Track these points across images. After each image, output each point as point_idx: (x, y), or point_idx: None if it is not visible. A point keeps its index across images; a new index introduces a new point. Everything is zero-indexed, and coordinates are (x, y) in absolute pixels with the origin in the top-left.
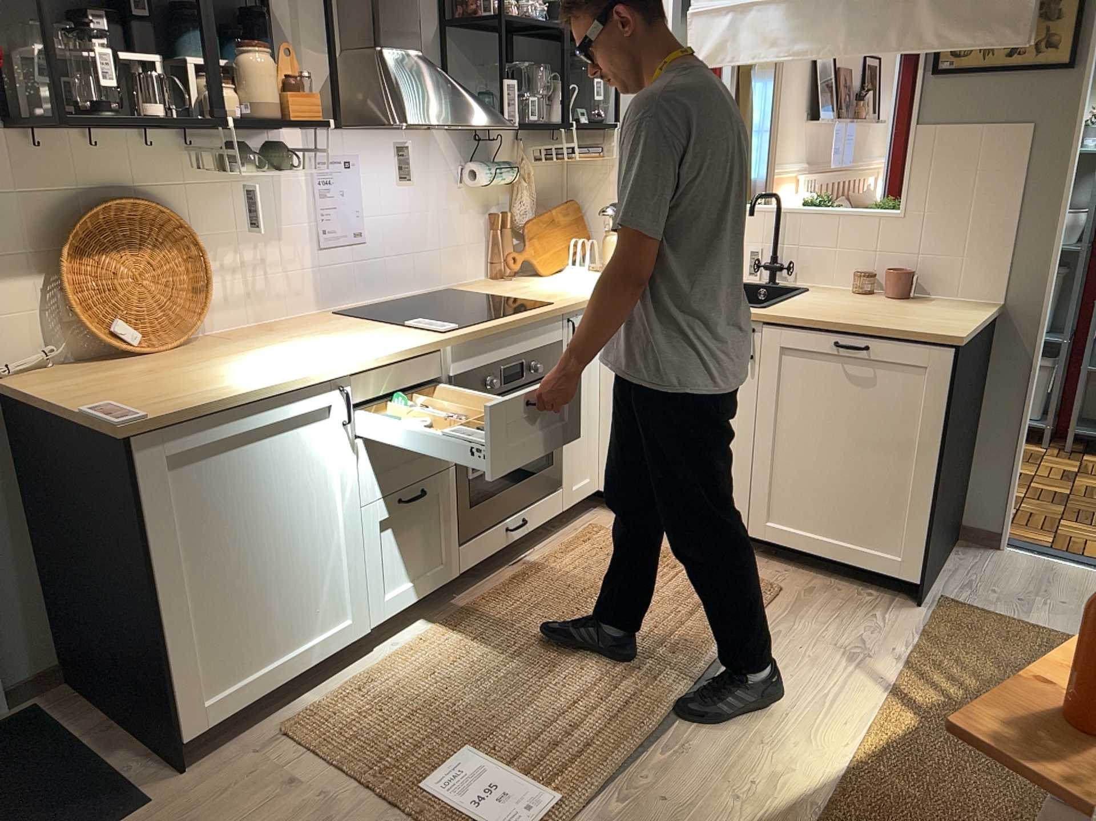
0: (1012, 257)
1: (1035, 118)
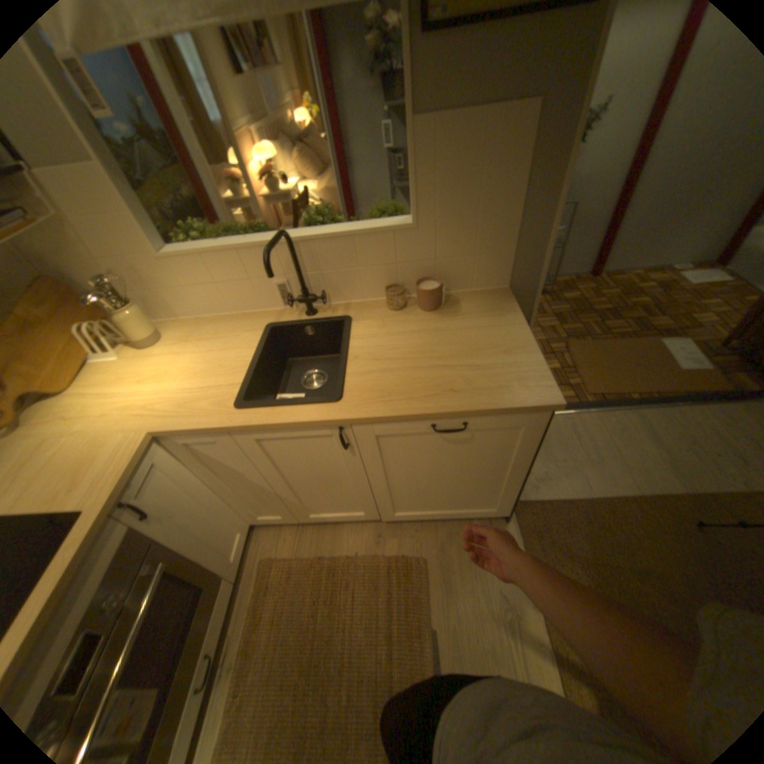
0: (514, 249)
1: (541, 92)
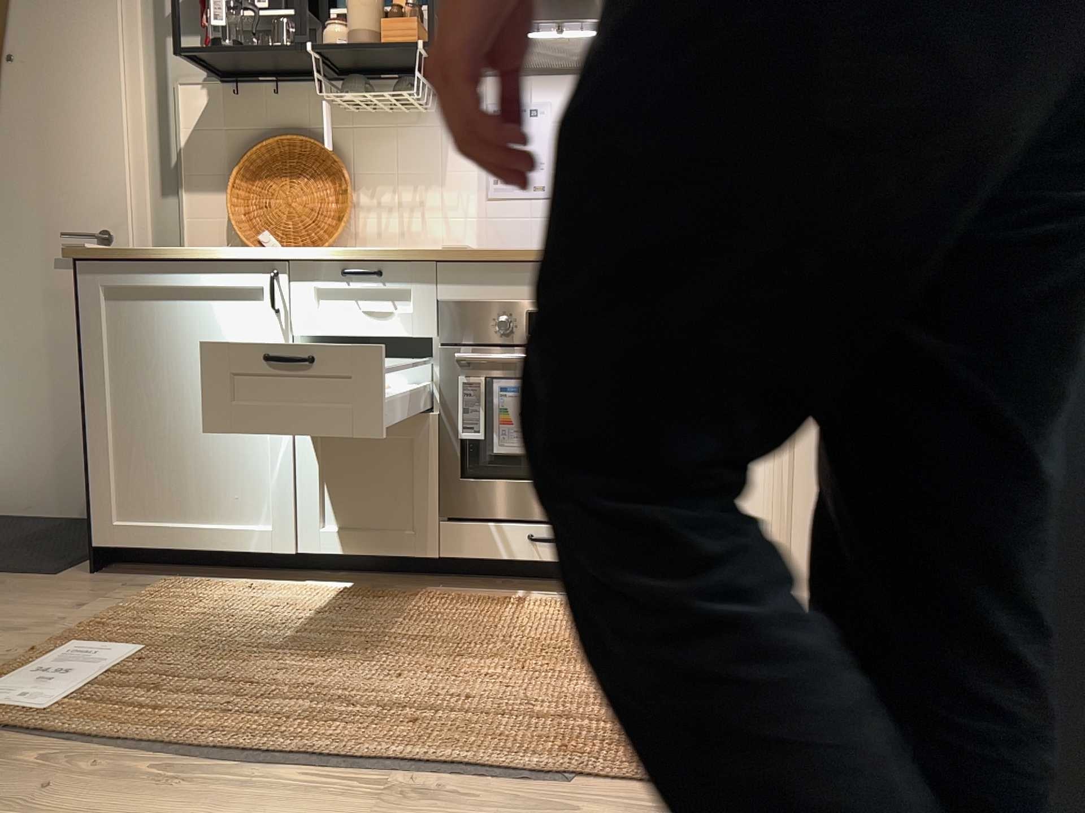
0: None
1: None
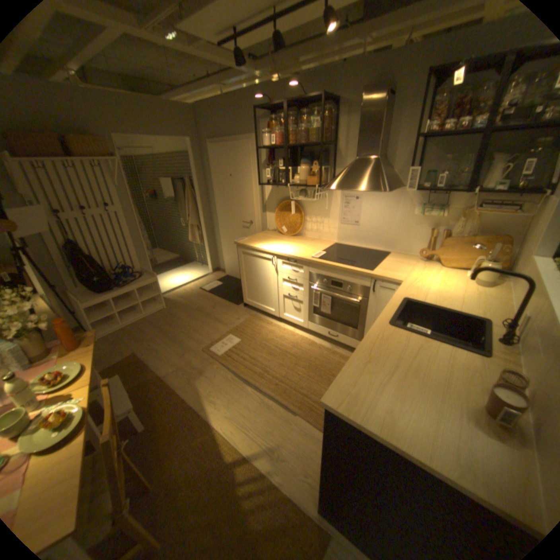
0: None
1: None
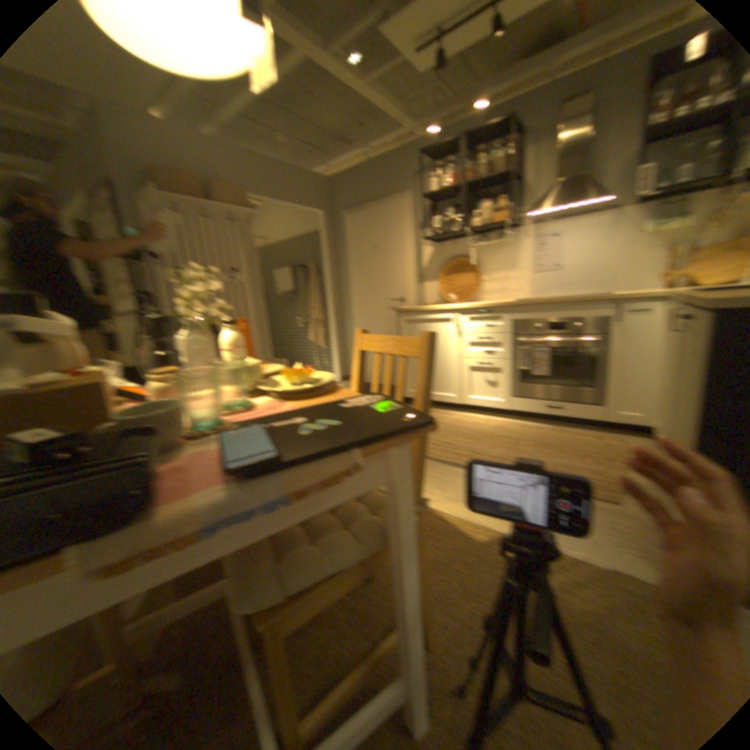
0: None
1: None
